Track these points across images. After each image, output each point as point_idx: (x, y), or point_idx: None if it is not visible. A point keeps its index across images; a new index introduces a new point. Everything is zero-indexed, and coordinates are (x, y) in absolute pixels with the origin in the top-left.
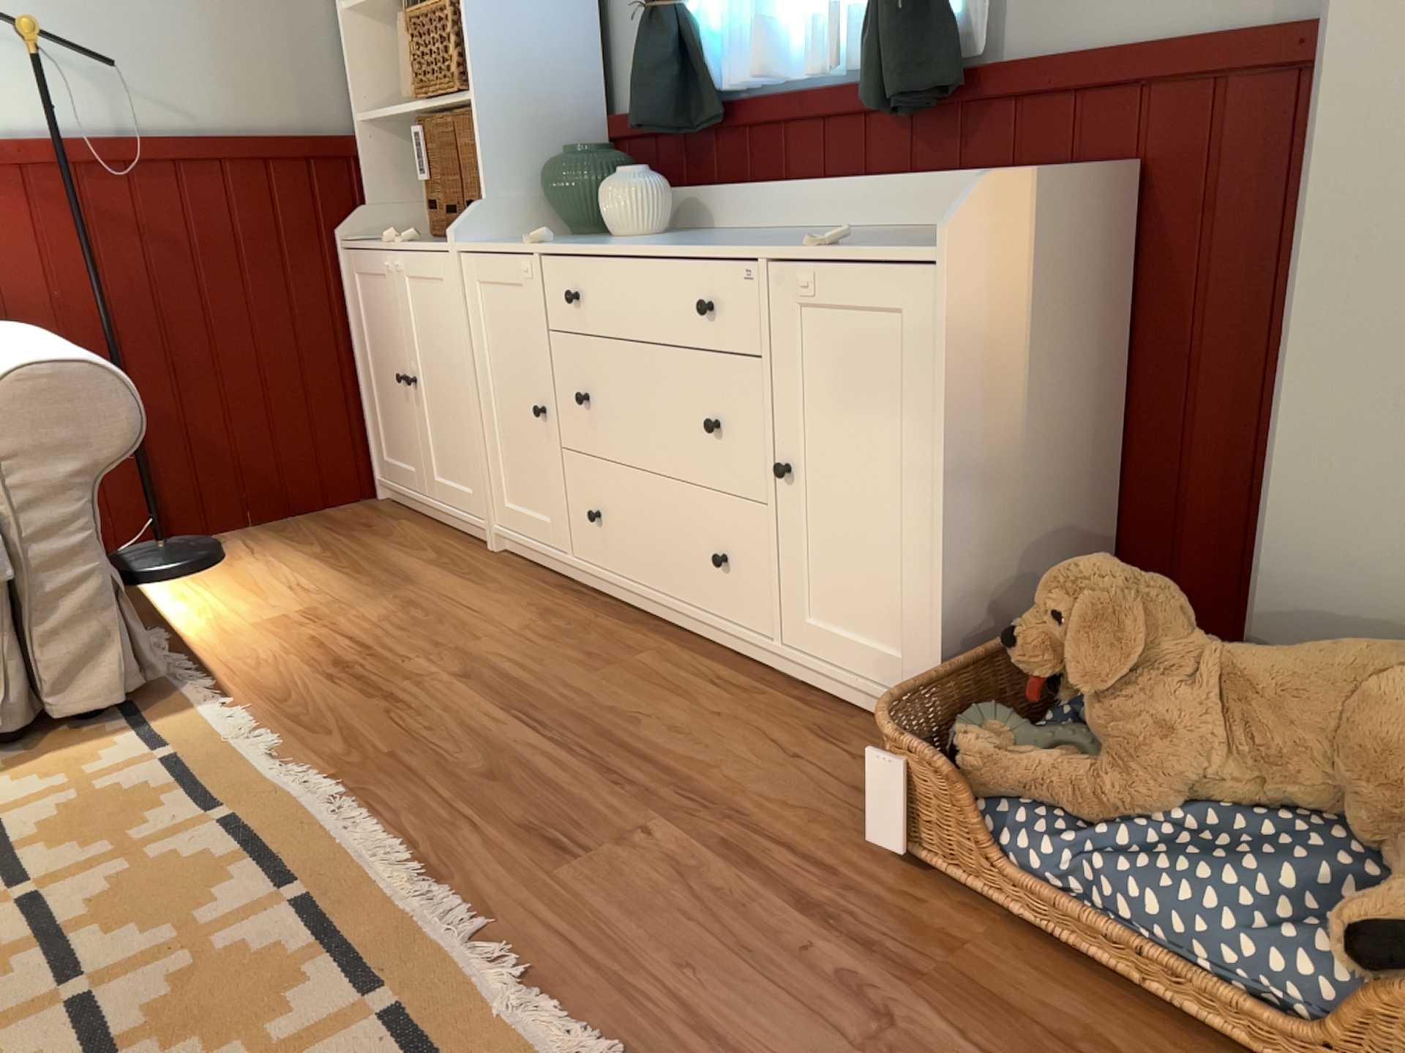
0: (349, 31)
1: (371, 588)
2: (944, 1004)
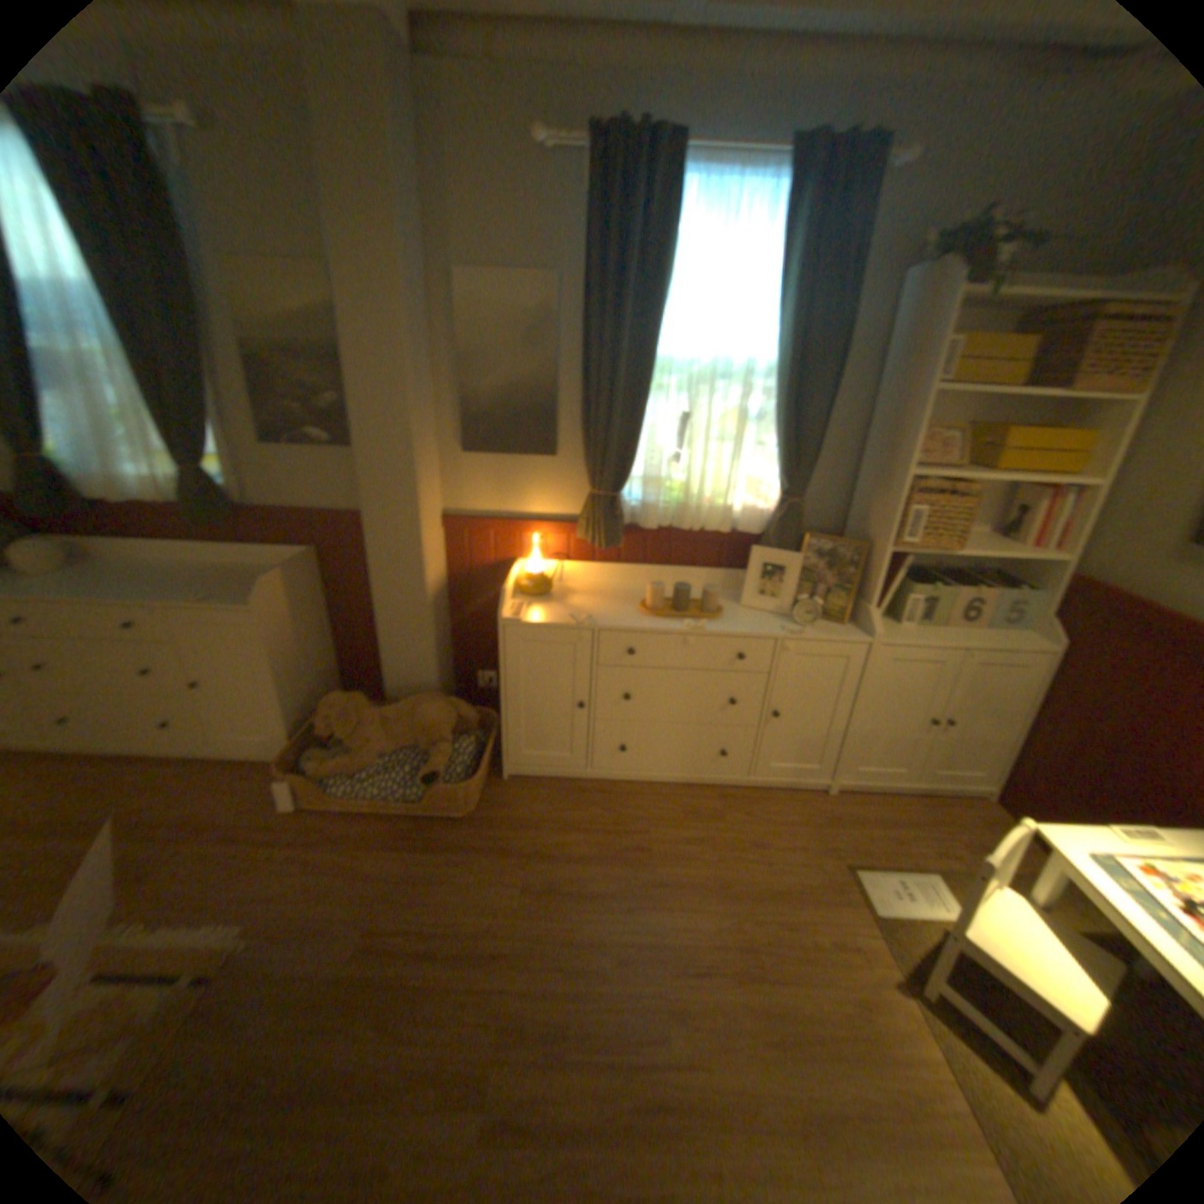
0: None
1: None
2: (320, 852)
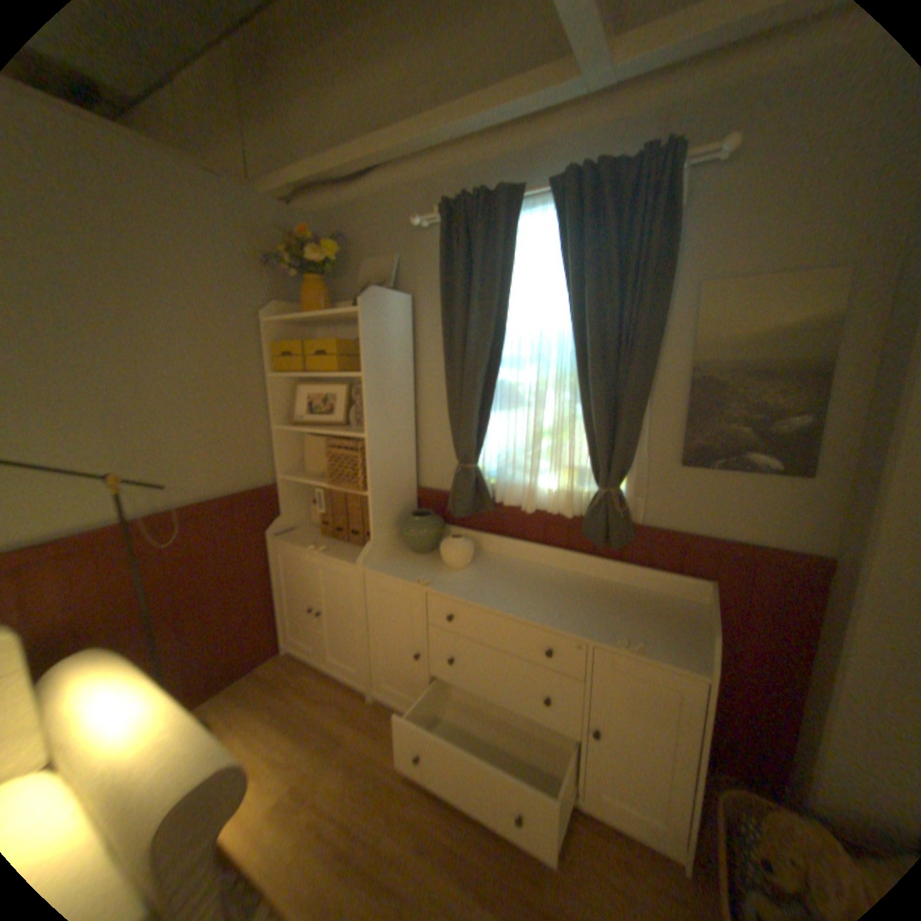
0: (276, 436)
1: (319, 758)
2: None
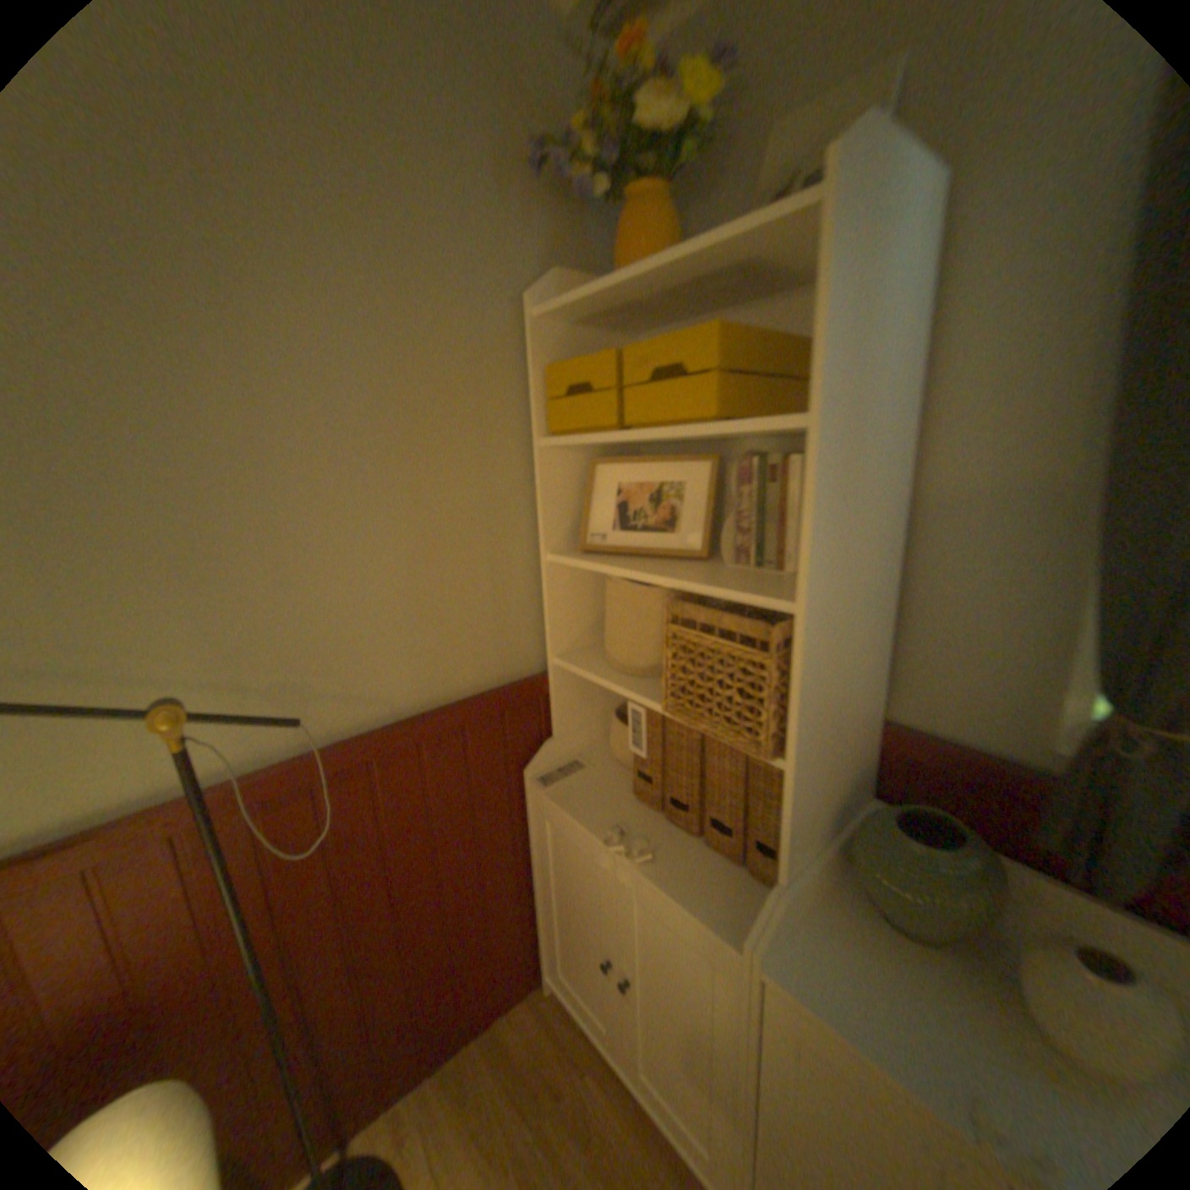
0: (552, 573)
1: None
2: None
